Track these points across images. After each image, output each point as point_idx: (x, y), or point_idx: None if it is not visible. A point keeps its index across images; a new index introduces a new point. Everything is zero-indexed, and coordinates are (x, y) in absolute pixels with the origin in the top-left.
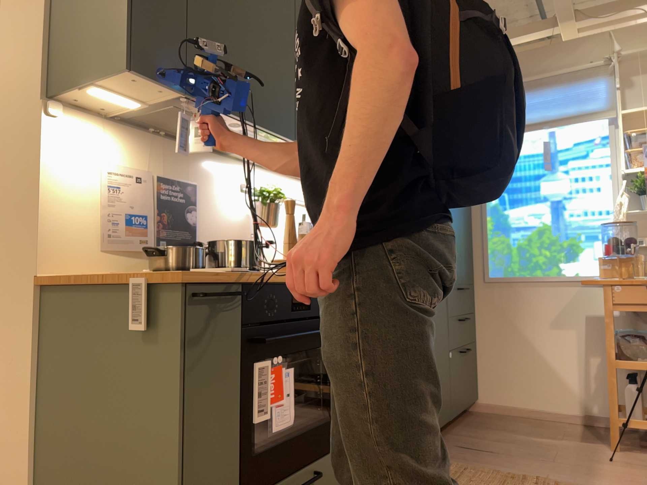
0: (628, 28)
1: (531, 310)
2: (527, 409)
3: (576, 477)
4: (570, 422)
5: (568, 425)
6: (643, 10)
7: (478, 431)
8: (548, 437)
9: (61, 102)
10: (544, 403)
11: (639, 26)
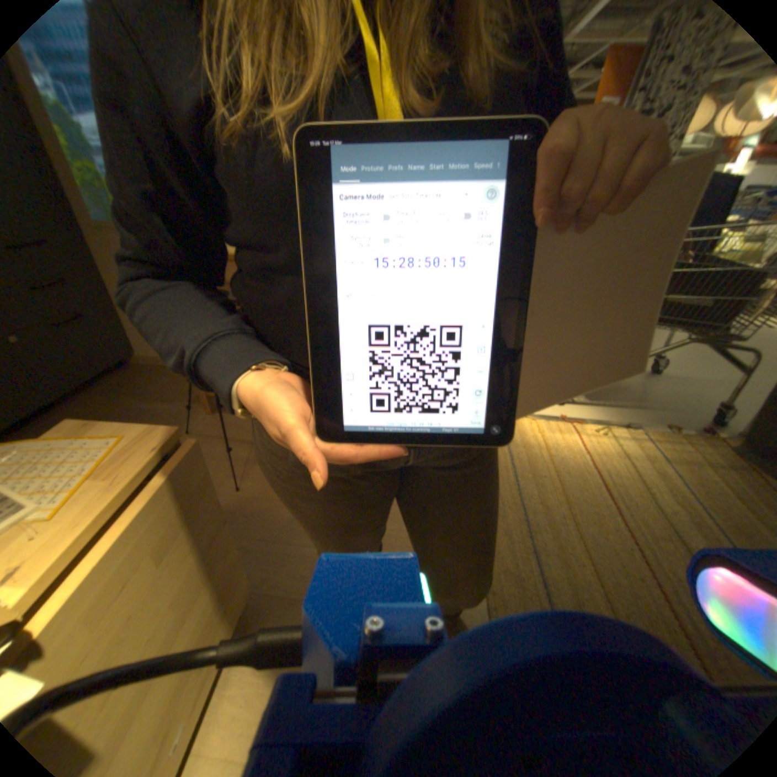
0: None
1: None
2: None
3: None
4: None
5: None
6: None
7: (97, 401)
8: (163, 400)
9: None
10: None
11: None
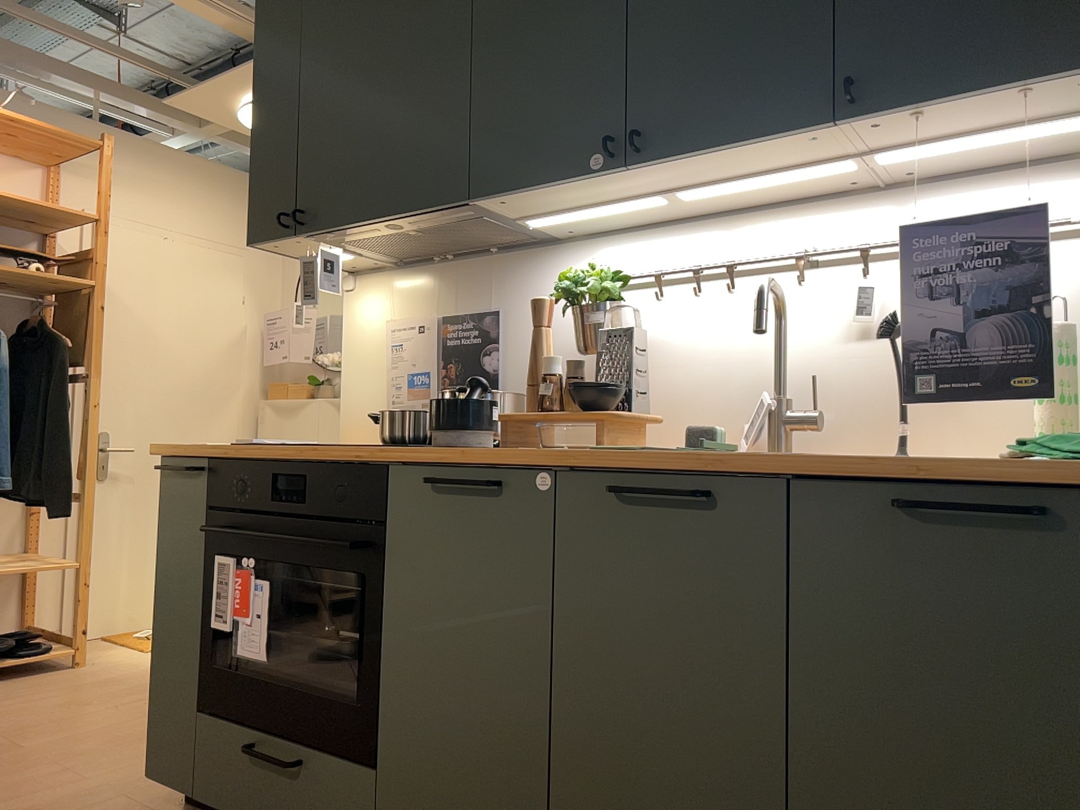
0: None
1: None
2: None
3: None
4: None
5: None
6: None
7: None
8: None
9: (359, 271)
10: None
11: None
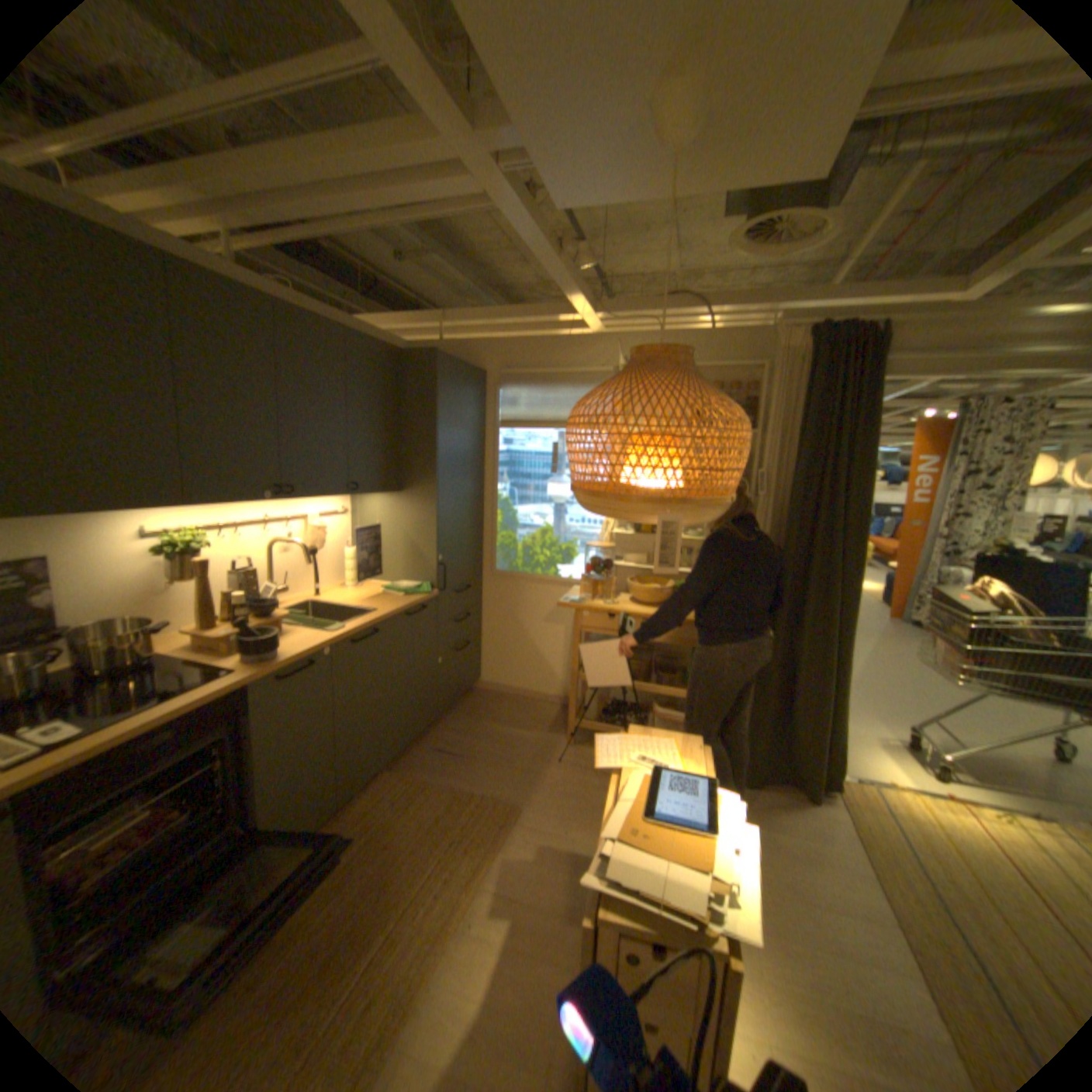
0: (641, 335)
1: (528, 606)
2: (518, 690)
3: (517, 791)
4: (550, 703)
5: (547, 707)
6: (654, 320)
7: (463, 724)
8: (521, 730)
9: None
10: (532, 686)
11: (650, 334)
